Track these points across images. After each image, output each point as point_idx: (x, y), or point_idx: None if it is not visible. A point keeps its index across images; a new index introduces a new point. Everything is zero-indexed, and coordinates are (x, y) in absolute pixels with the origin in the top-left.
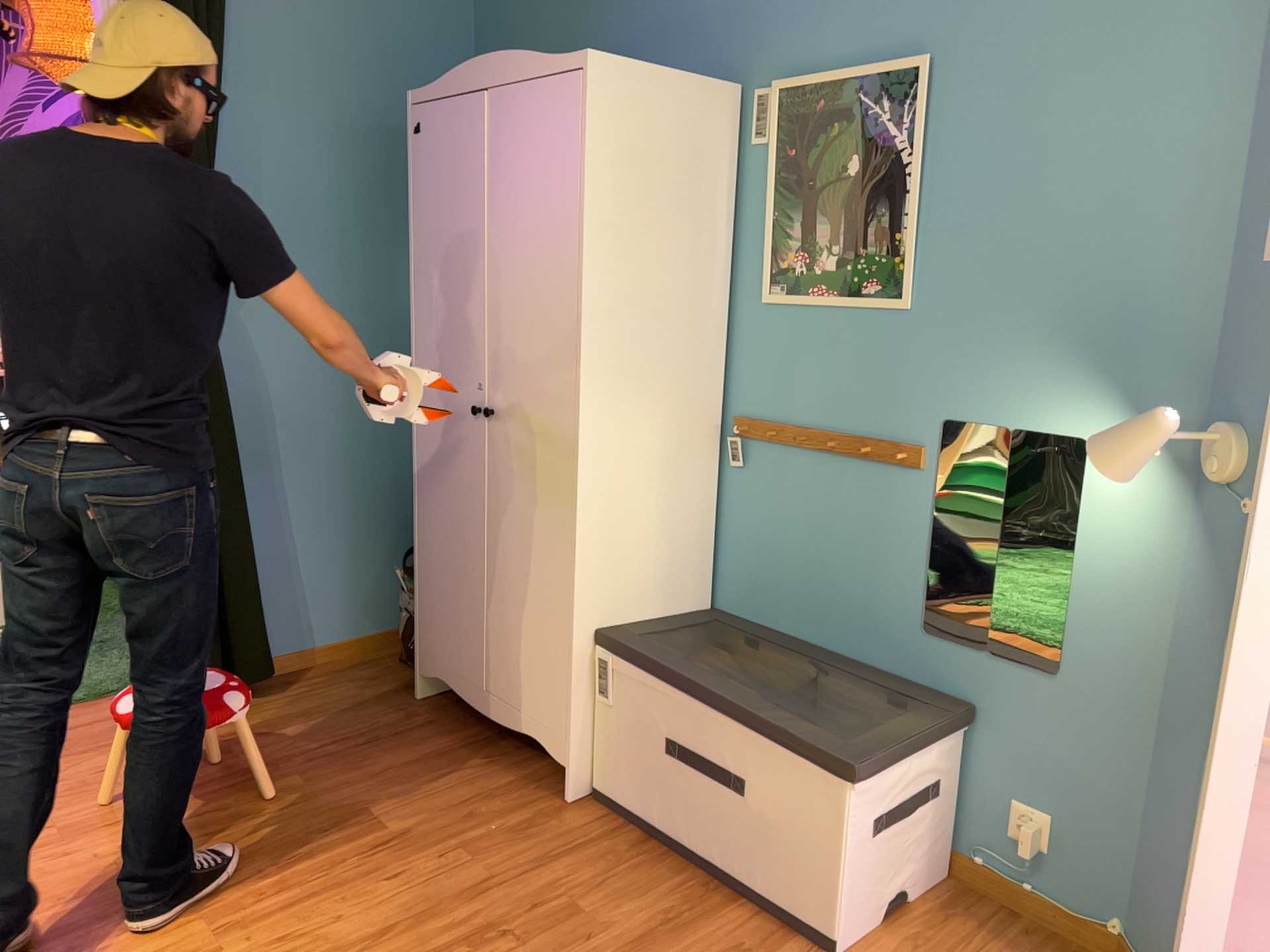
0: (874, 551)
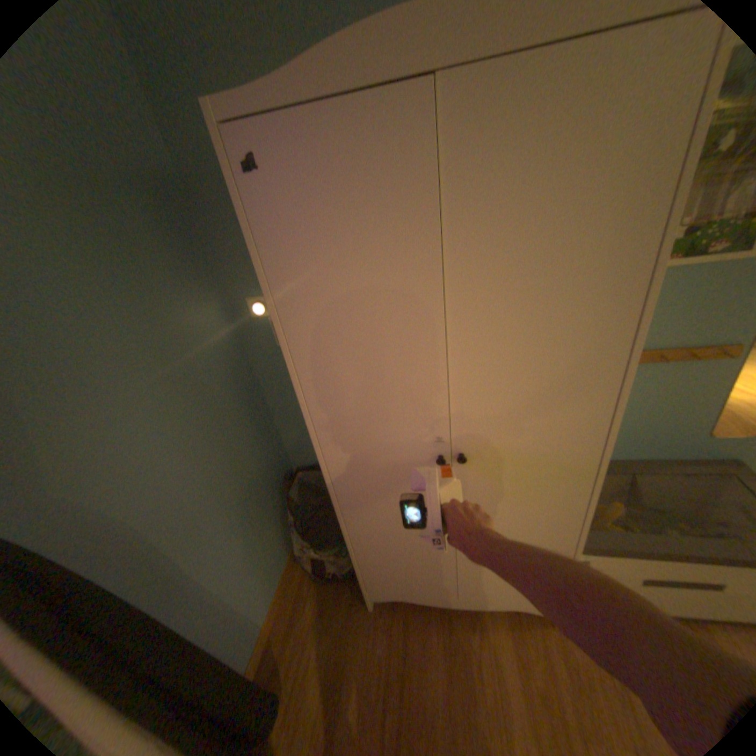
0: (680, 407)
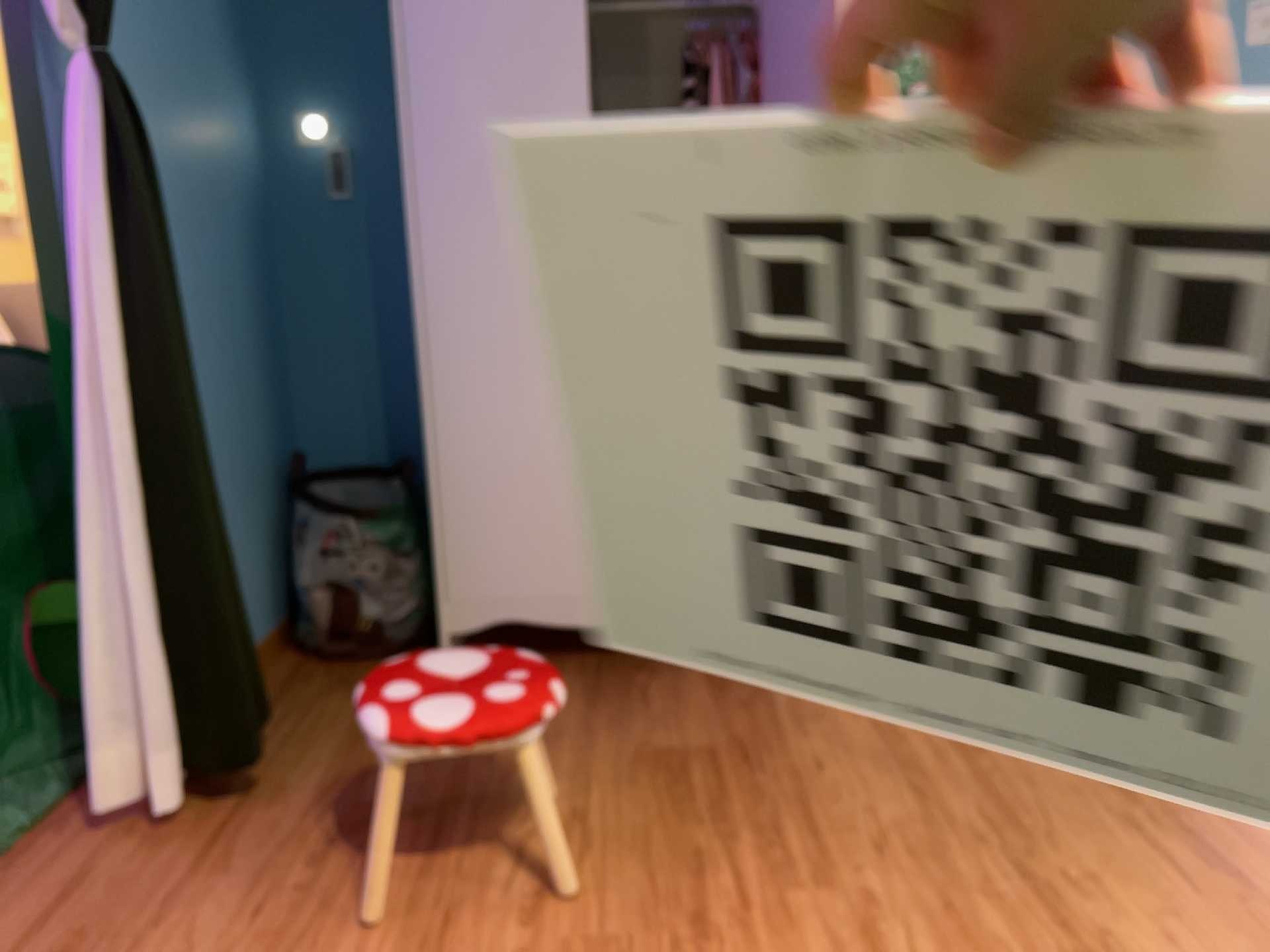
0: None
